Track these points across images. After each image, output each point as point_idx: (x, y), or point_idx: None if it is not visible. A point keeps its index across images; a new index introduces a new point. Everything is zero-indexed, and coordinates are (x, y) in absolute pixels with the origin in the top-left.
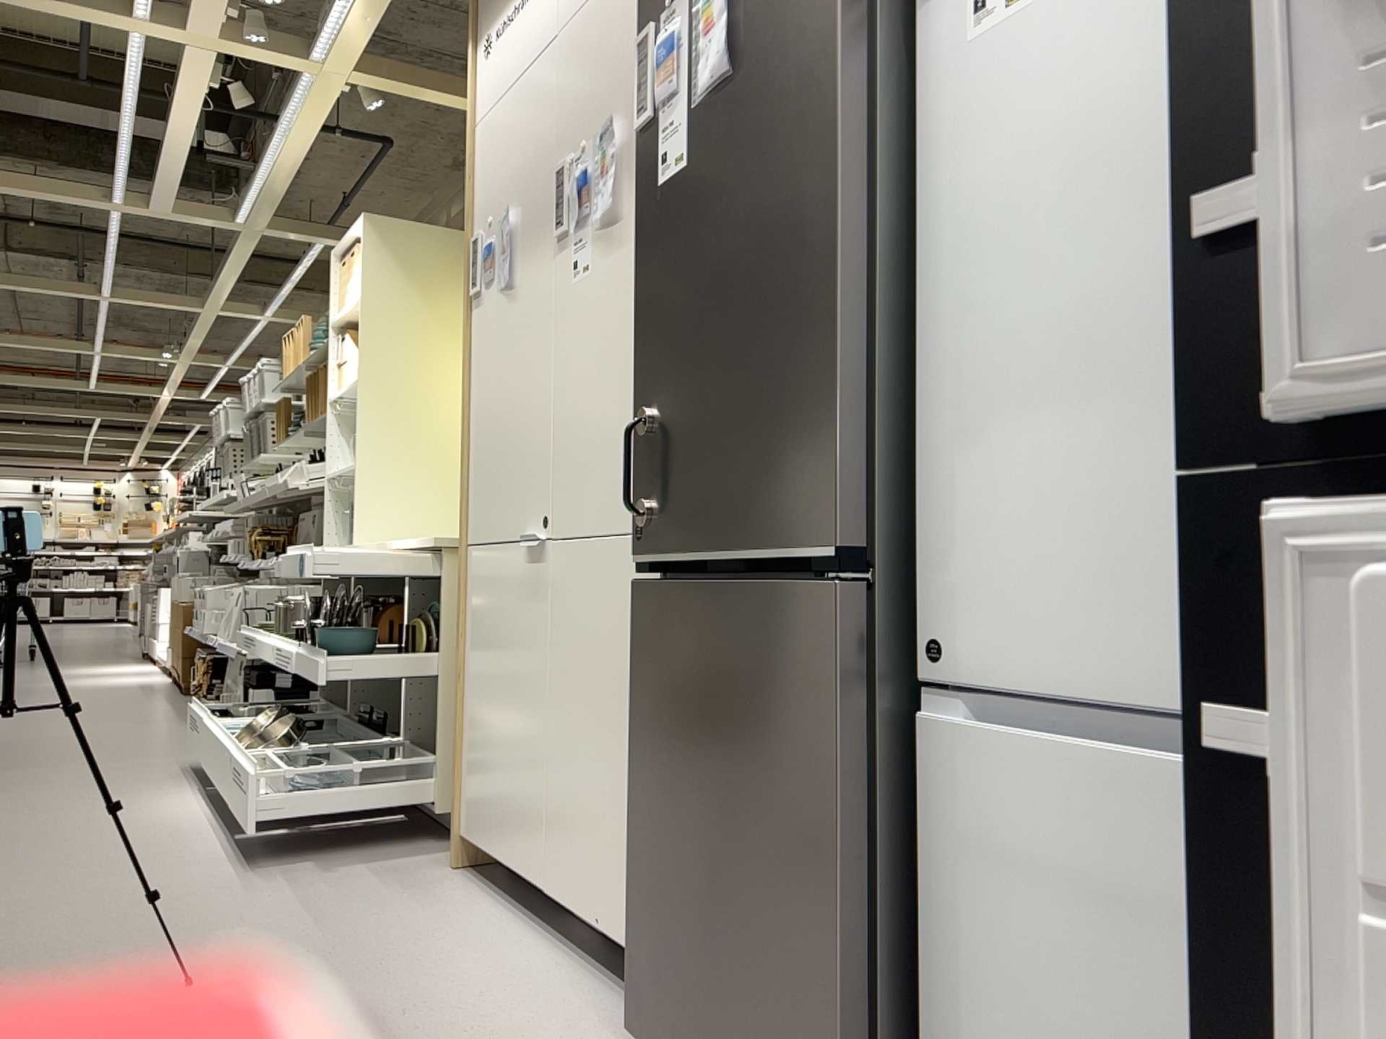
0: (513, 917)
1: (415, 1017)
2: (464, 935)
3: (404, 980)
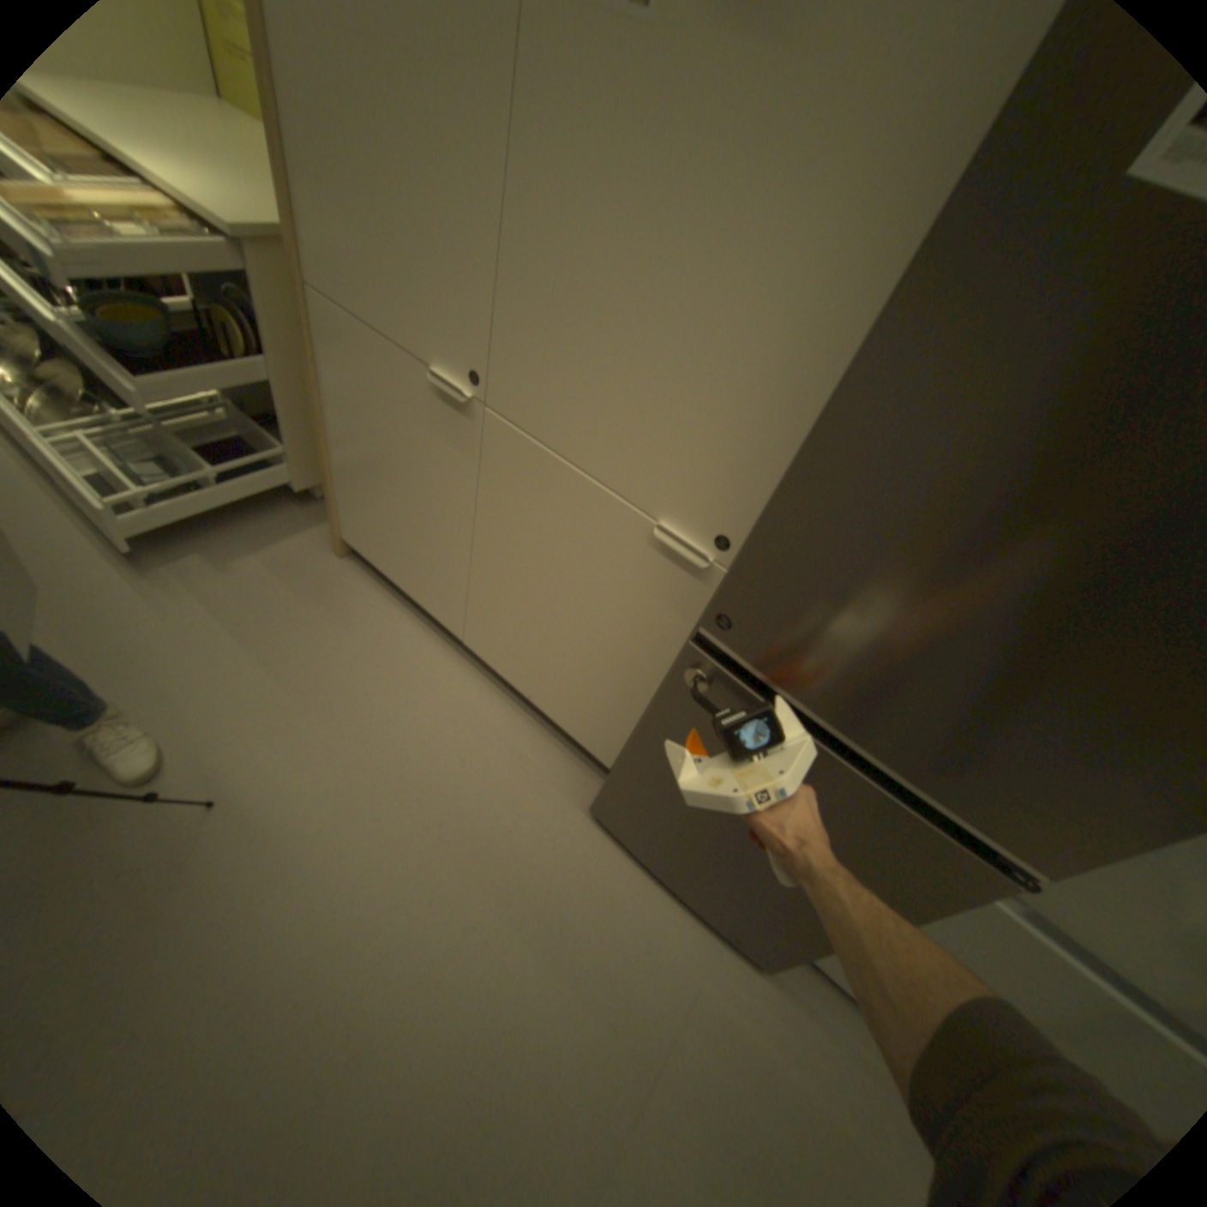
0: (426, 631)
1: (428, 797)
2: (404, 666)
3: (394, 746)
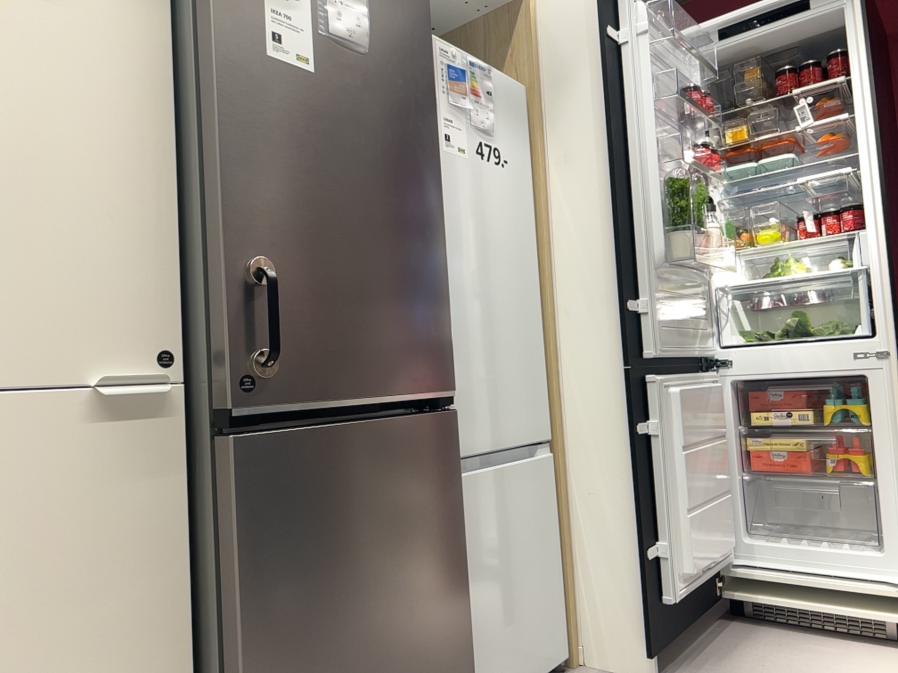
0: None
1: None
2: None
3: None
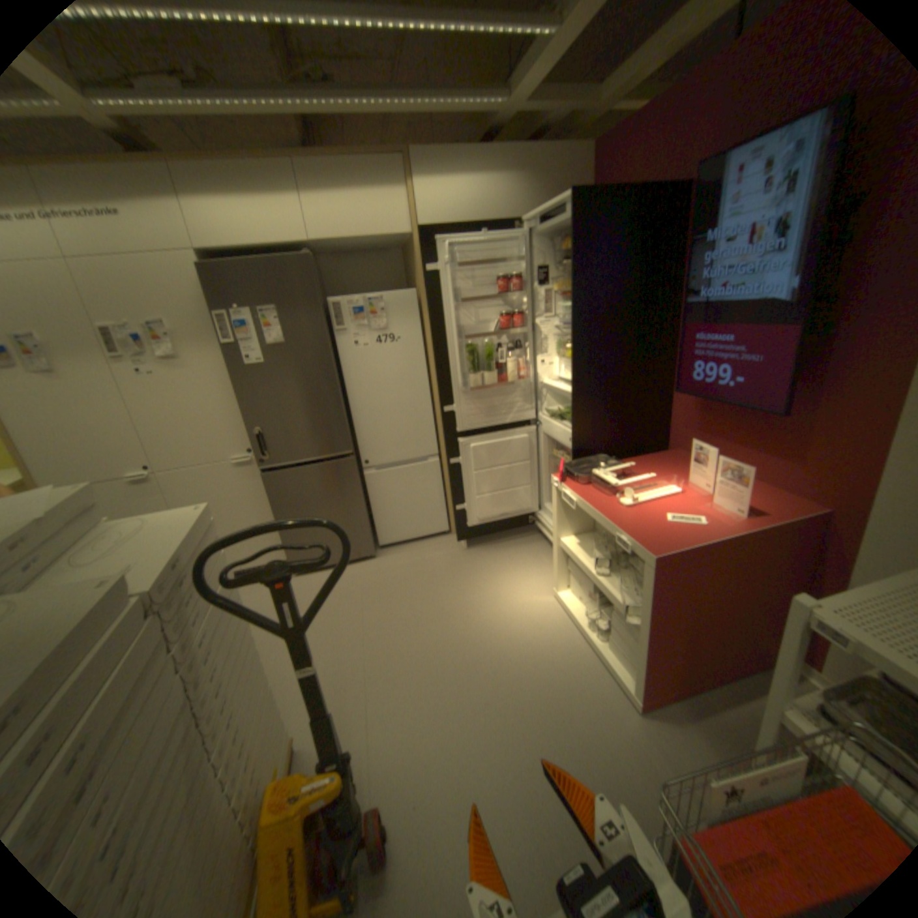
0: None
1: None
2: None
3: None
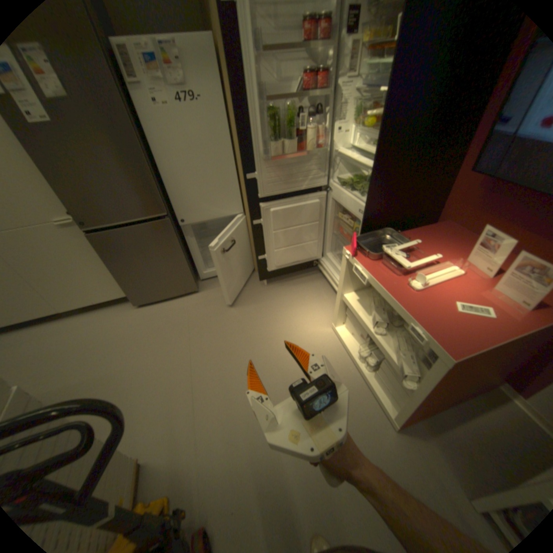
0: (45, 326)
1: (87, 343)
2: (47, 336)
3: (64, 347)
